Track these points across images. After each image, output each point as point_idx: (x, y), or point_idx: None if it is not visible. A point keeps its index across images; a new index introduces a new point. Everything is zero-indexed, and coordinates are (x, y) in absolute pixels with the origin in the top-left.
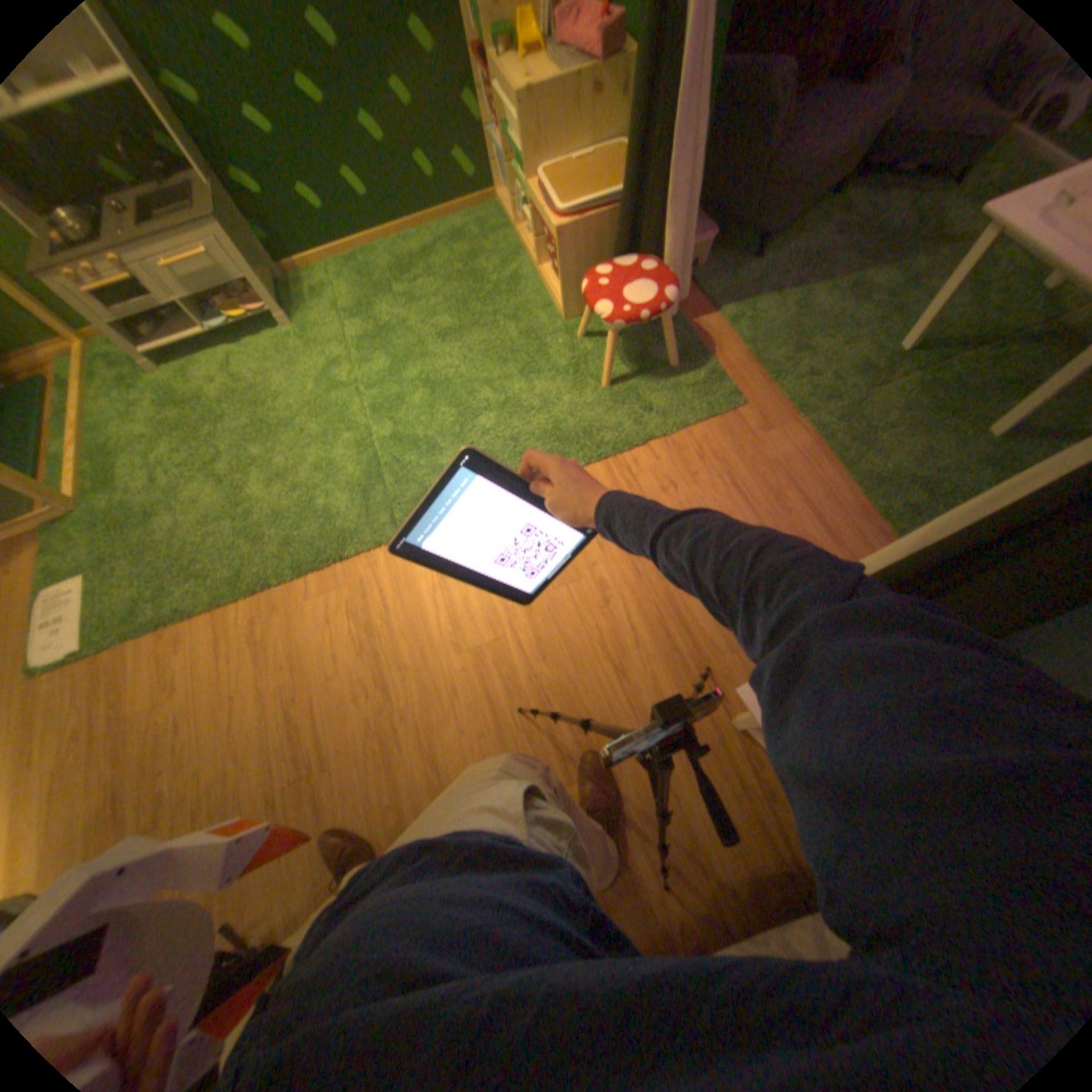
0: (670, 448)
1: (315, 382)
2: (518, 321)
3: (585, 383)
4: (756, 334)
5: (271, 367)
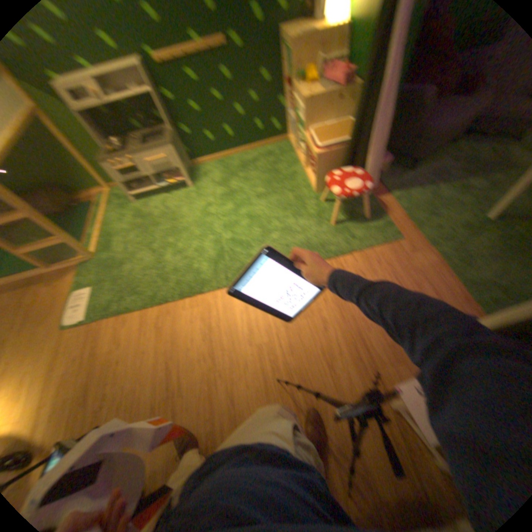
0: (363, 256)
1: (199, 212)
2: (293, 192)
3: (322, 222)
4: (409, 205)
5: (181, 204)
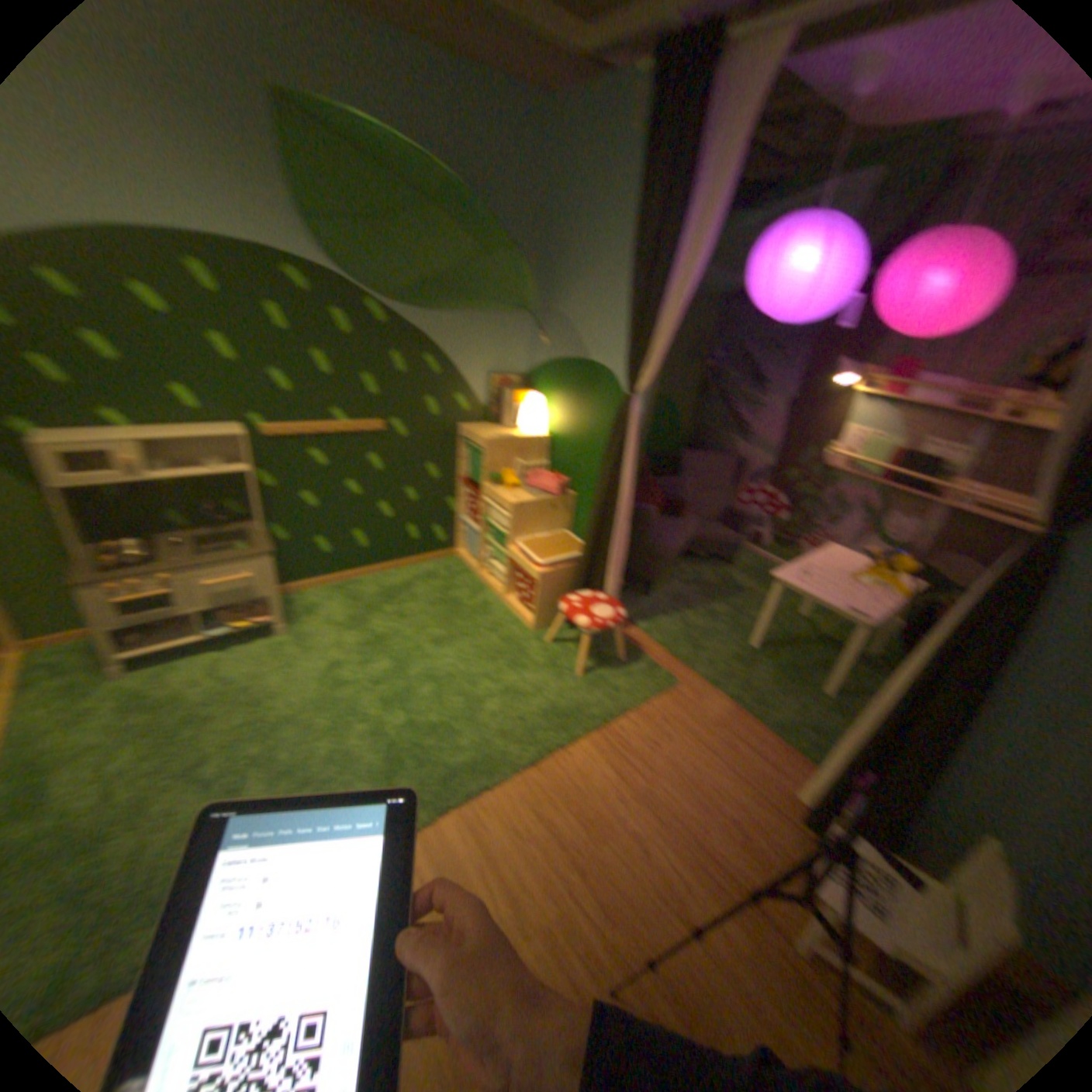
0: (644, 718)
1: (321, 682)
2: (498, 633)
3: (564, 674)
4: (667, 640)
5: (271, 671)
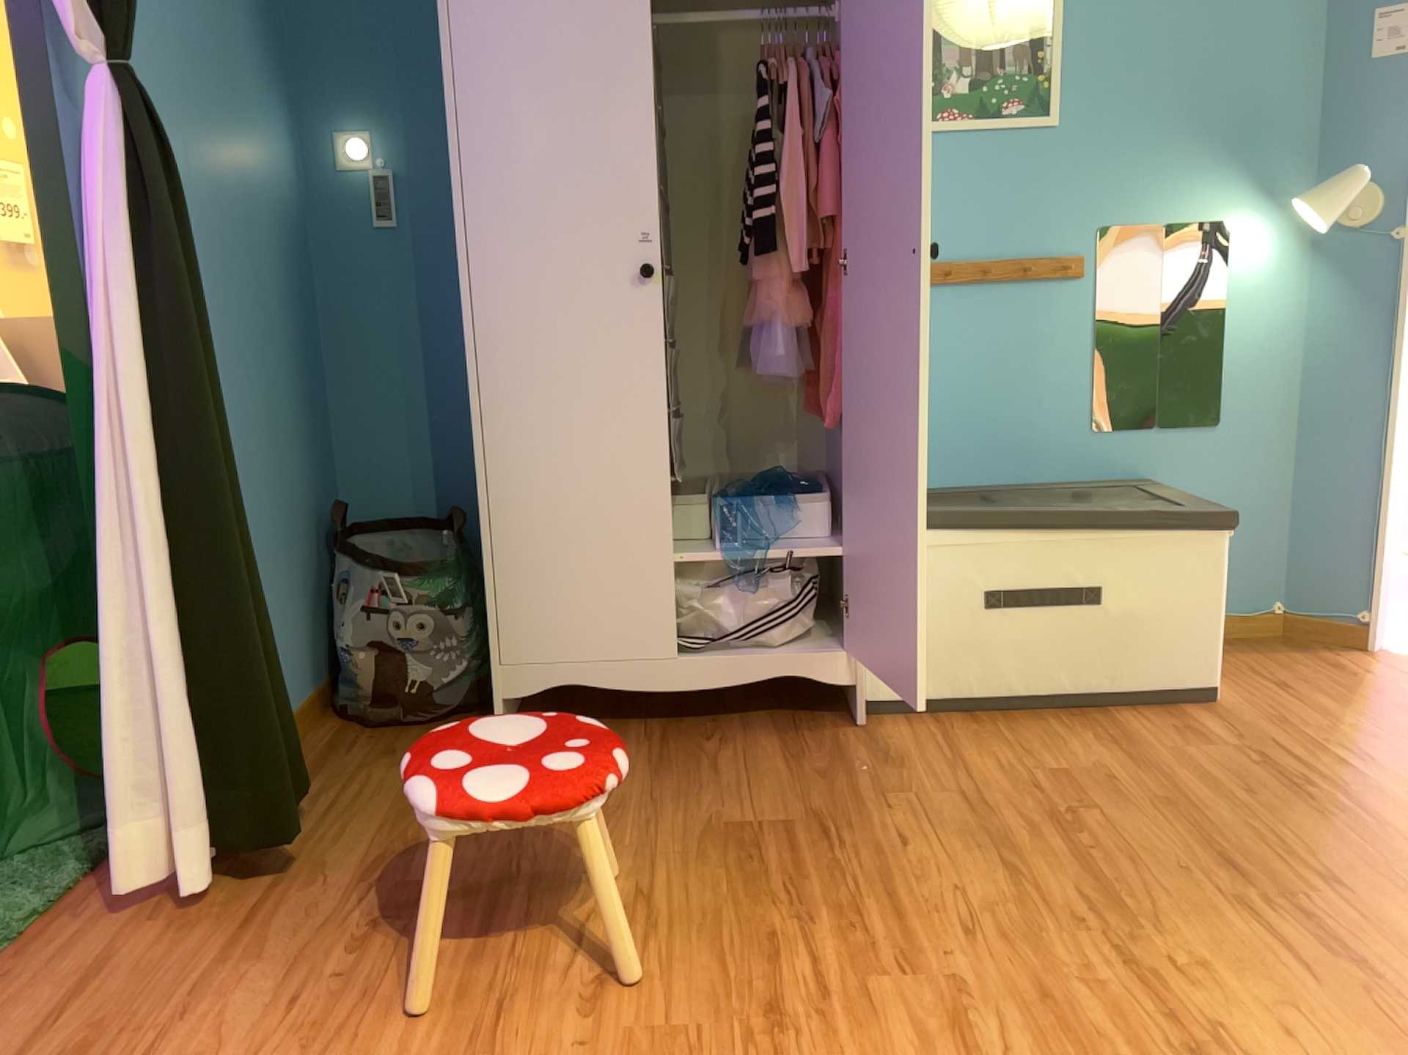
0: None
1: None
2: None
3: None
4: None
5: None
